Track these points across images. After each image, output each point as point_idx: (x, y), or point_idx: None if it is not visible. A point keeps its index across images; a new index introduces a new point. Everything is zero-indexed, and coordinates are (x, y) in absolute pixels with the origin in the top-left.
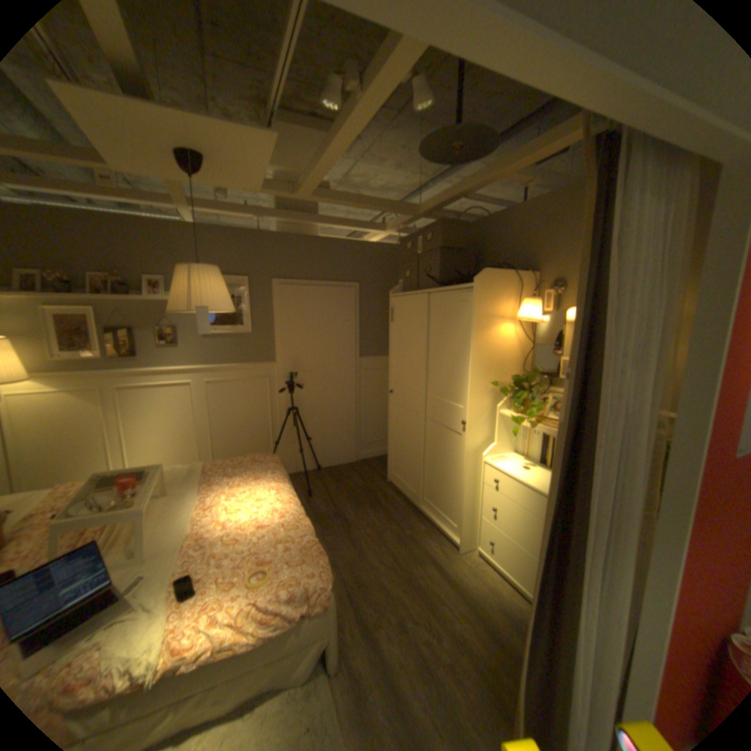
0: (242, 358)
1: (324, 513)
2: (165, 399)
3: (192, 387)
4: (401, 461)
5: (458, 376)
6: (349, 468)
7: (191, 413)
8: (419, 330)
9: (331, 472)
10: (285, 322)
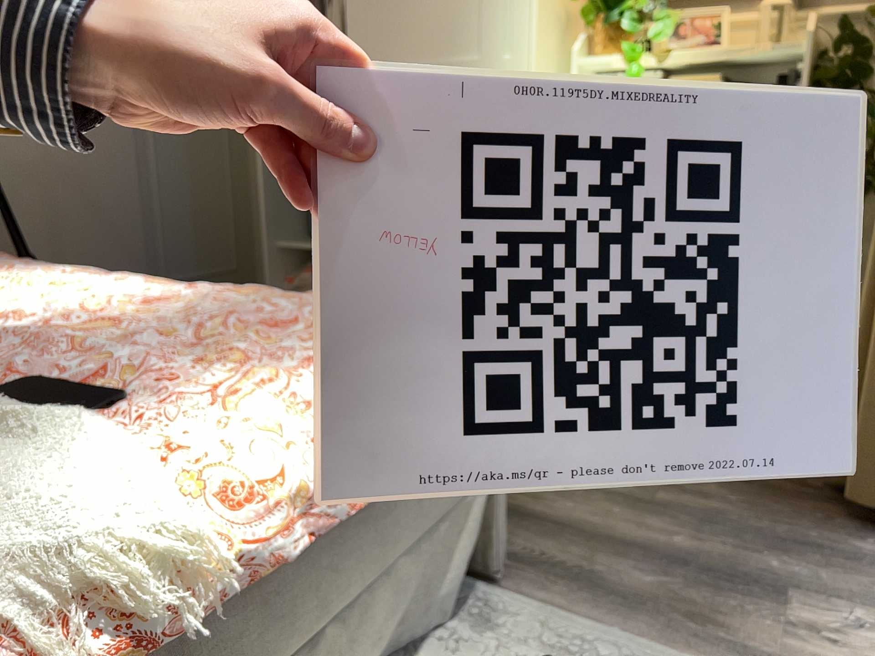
0: None
1: None
2: None
3: None
4: None
5: None
6: None
7: None
8: None
9: None
10: None
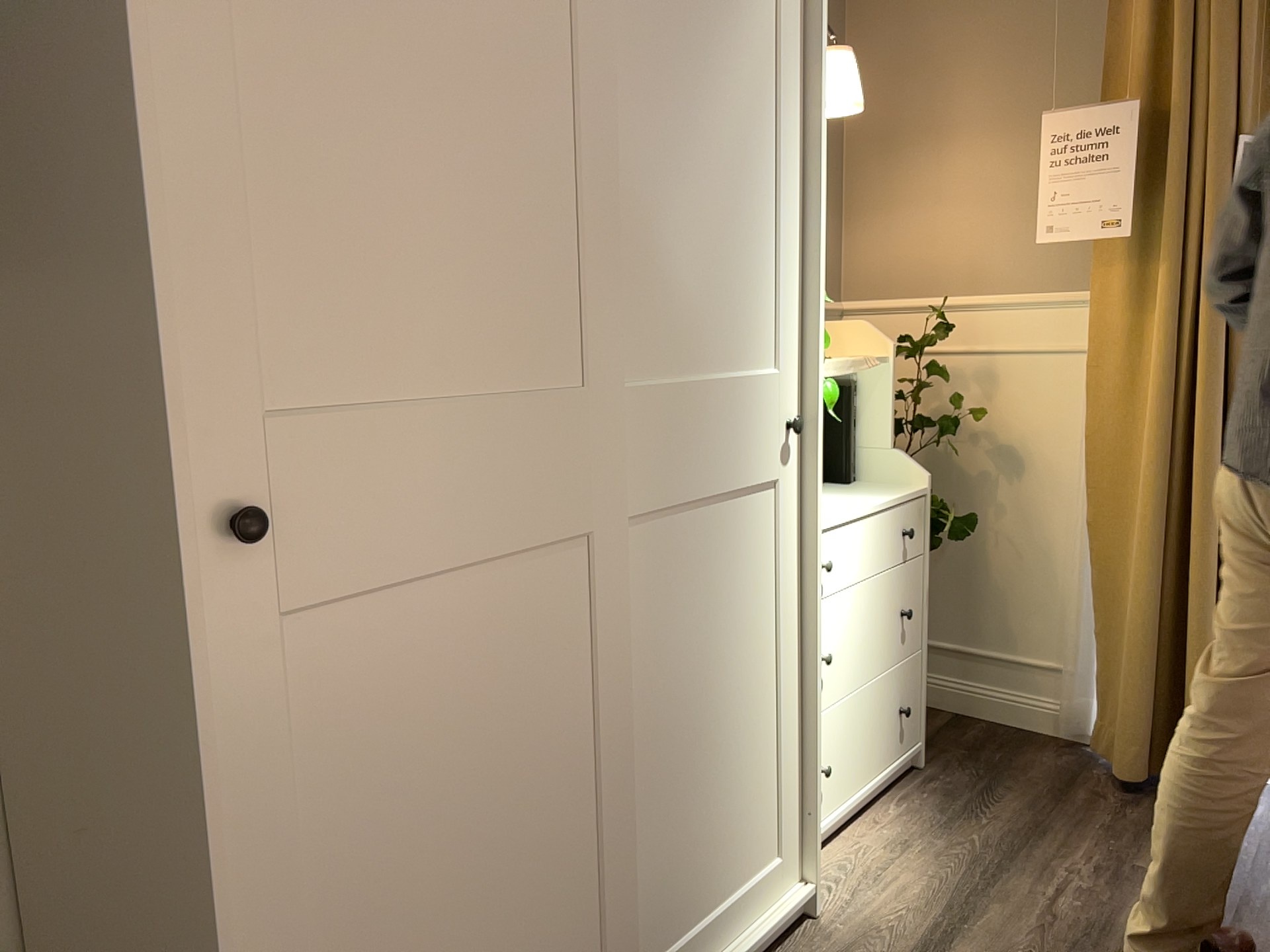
0: None
1: None
2: None
3: None
4: None
5: (757, 248)
6: None
7: None
8: None
9: None
10: None
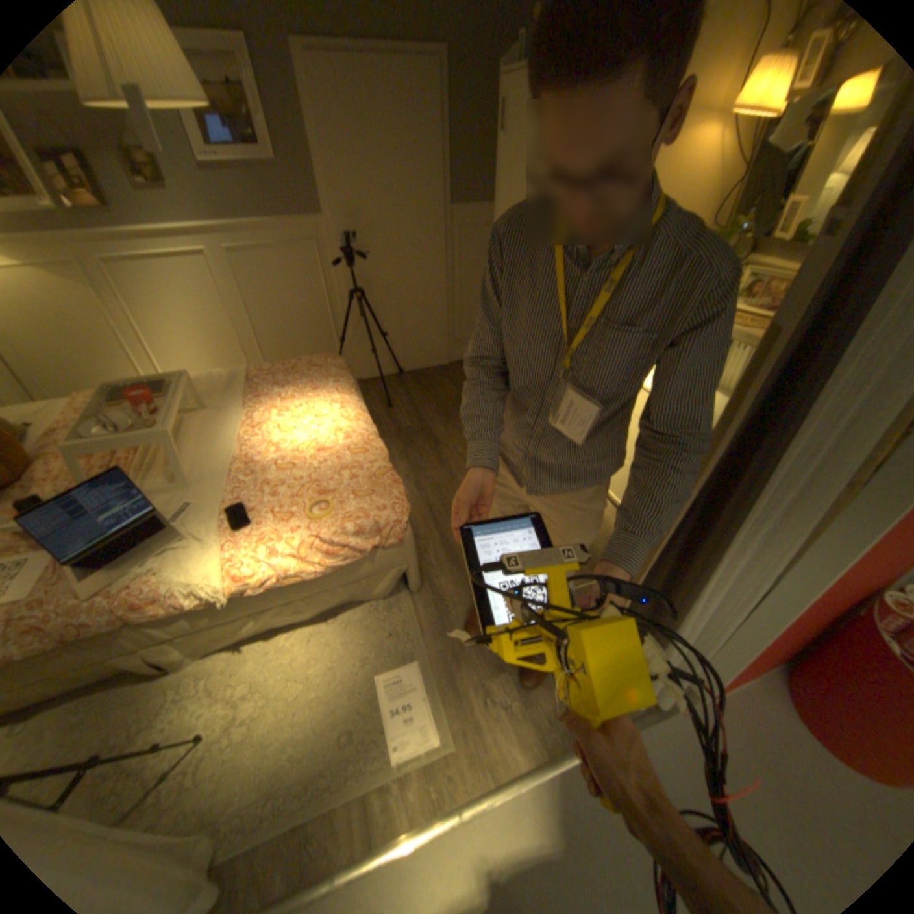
0: (270, 207)
1: (408, 427)
2: (177, 277)
3: (208, 257)
4: None
5: None
6: (440, 373)
7: (219, 297)
8: None
9: (418, 377)
10: (326, 136)
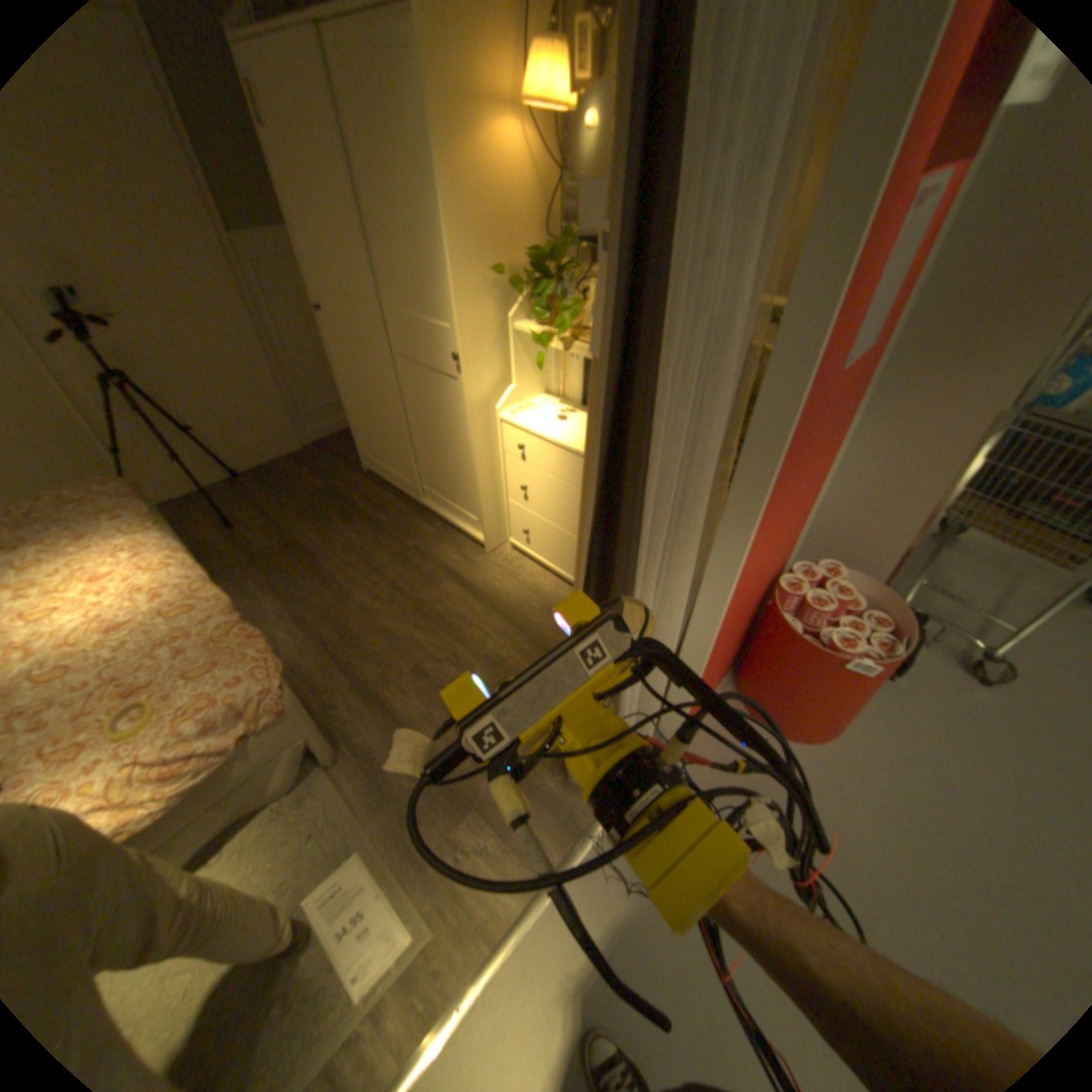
0: None
1: (264, 548)
2: None
3: None
4: (375, 436)
5: (429, 260)
6: (292, 463)
7: None
8: (325, 147)
9: (261, 476)
10: None
